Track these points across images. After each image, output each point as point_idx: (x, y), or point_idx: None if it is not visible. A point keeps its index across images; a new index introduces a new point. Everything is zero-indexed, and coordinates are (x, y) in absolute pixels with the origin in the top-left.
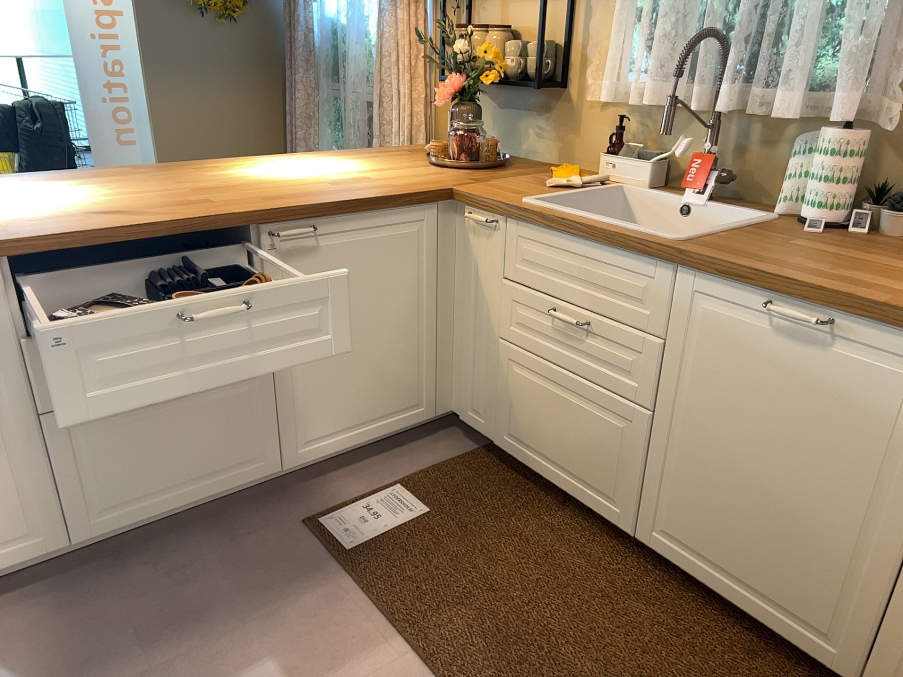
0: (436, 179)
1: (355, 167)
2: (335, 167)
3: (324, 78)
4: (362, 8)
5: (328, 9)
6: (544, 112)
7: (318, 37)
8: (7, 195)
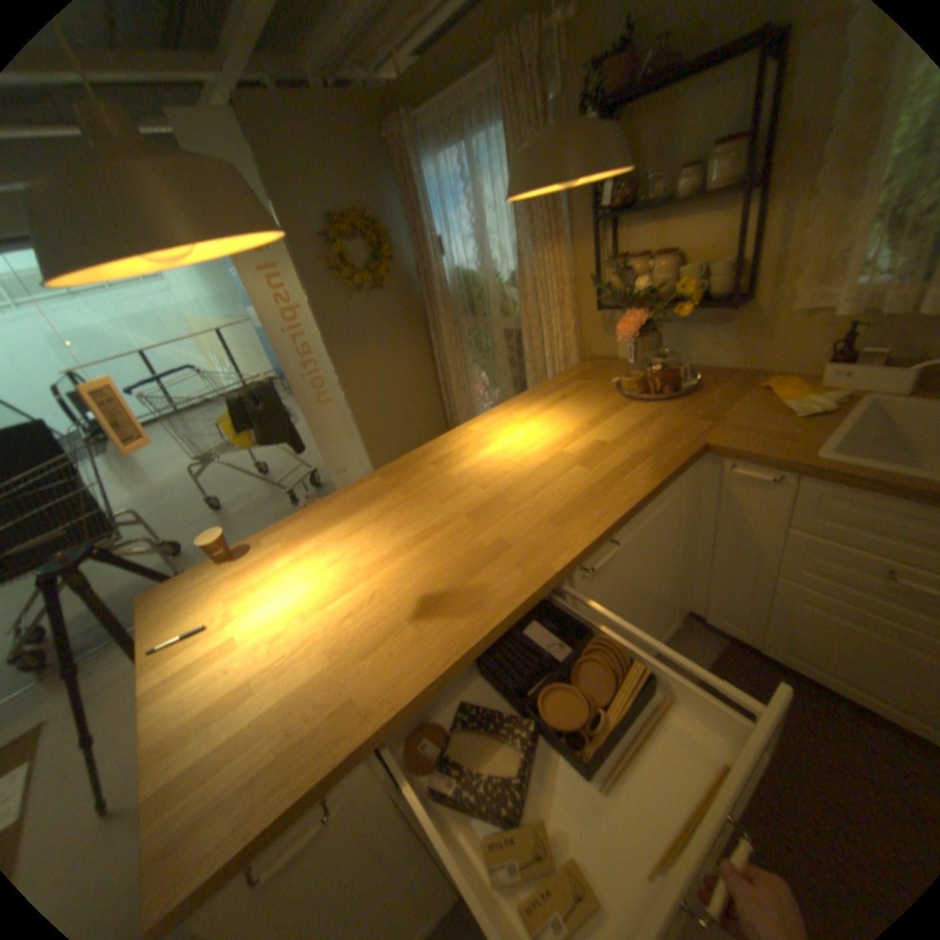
0: (666, 426)
1: (567, 422)
2: (549, 426)
3: (461, 316)
4: (491, 254)
5: (454, 259)
6: (721, 321)
7: (448, 283)
8: (300, 577)
